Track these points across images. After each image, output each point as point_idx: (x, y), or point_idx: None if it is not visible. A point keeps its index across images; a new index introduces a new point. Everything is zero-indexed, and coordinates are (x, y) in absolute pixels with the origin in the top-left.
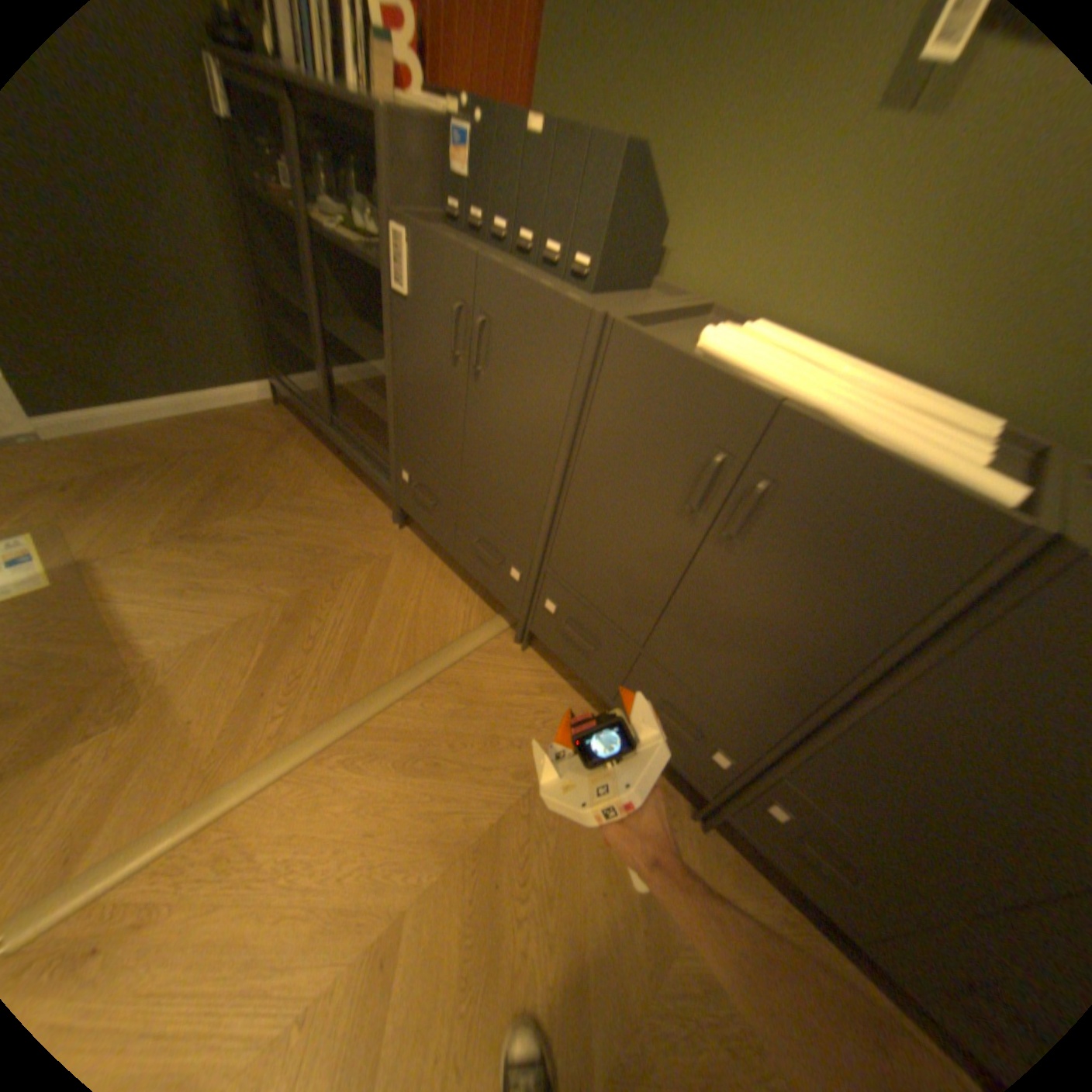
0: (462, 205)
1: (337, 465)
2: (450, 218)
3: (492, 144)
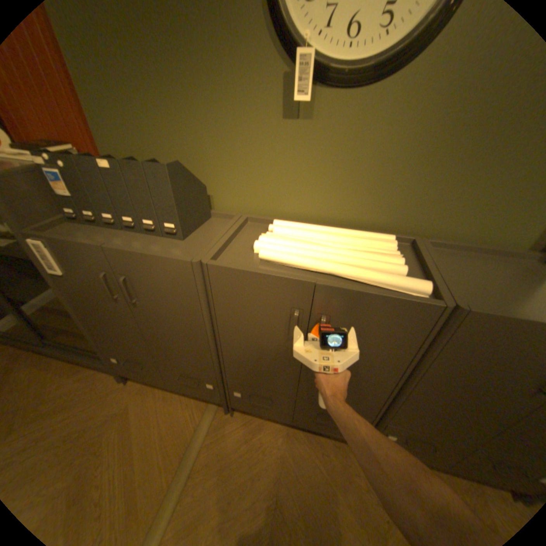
0: (78, 211)
1: (63, 365)
2: (73, 219)
3: (82, 178)
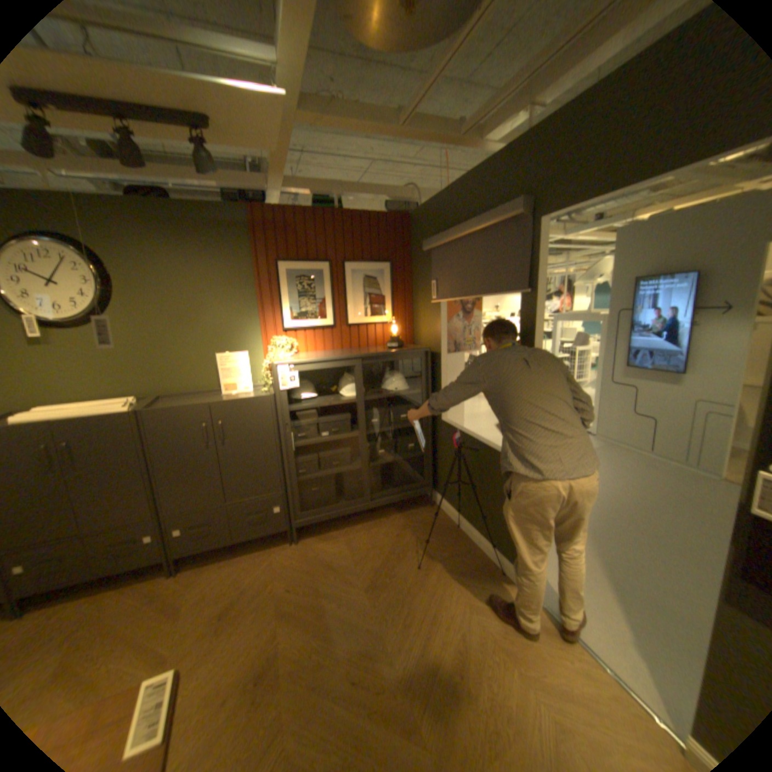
0: None
1: None
2: None
3: None
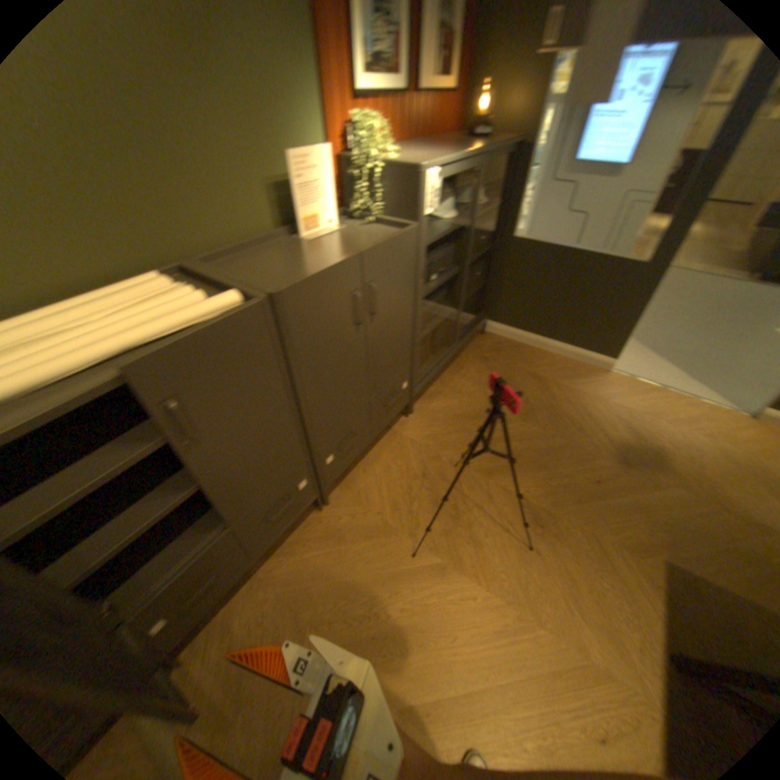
0: None
1: None
2: None
3: None
